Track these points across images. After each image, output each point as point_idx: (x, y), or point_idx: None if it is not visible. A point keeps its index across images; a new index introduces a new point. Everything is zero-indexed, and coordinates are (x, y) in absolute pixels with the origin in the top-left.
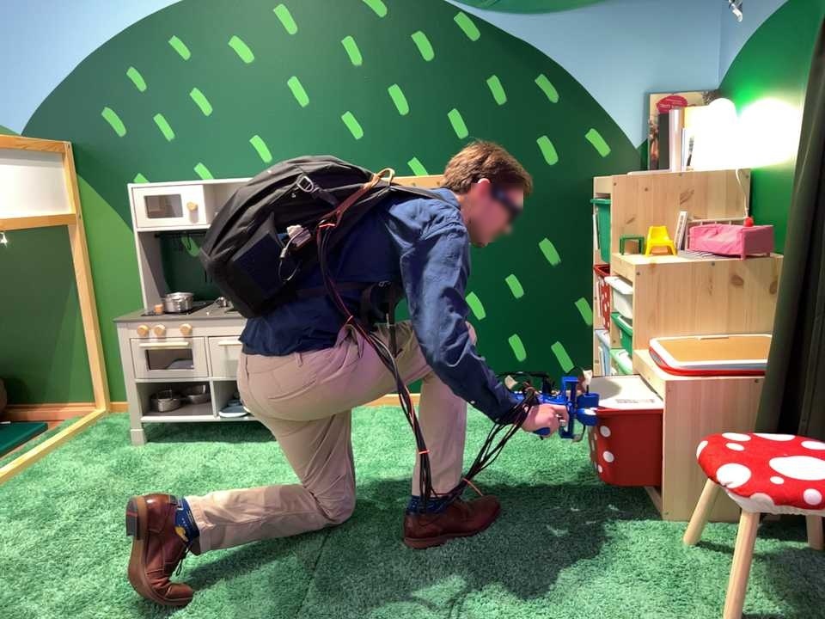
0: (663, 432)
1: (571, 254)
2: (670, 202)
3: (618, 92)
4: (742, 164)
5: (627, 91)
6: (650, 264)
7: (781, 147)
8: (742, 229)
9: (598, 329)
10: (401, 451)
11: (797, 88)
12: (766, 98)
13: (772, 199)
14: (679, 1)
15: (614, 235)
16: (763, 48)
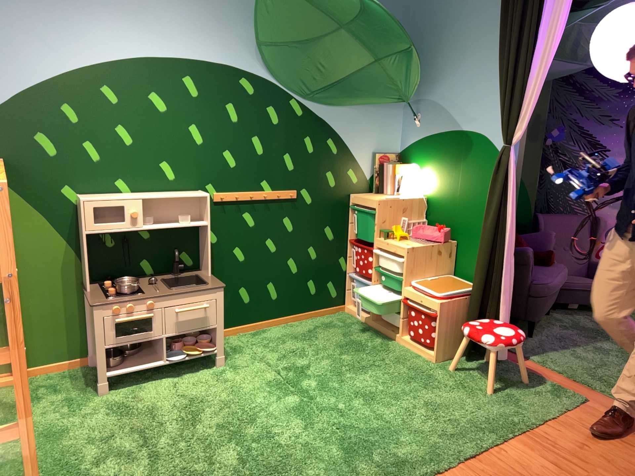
0: (436, 322)
1: (339, 235)
2: (400, 213)
3: (363, 152)
4: (422, 196)
5: (367, 152)
6: (411, 247)
7: (448, 195)
8: (442, 231)
9: (351, 273)
10: (290, 355)
11: (458, 174)
12: (439, 171)
13: (442, 215)
14: (389, 112)
15: (378, 229)
16: (437, 149)
